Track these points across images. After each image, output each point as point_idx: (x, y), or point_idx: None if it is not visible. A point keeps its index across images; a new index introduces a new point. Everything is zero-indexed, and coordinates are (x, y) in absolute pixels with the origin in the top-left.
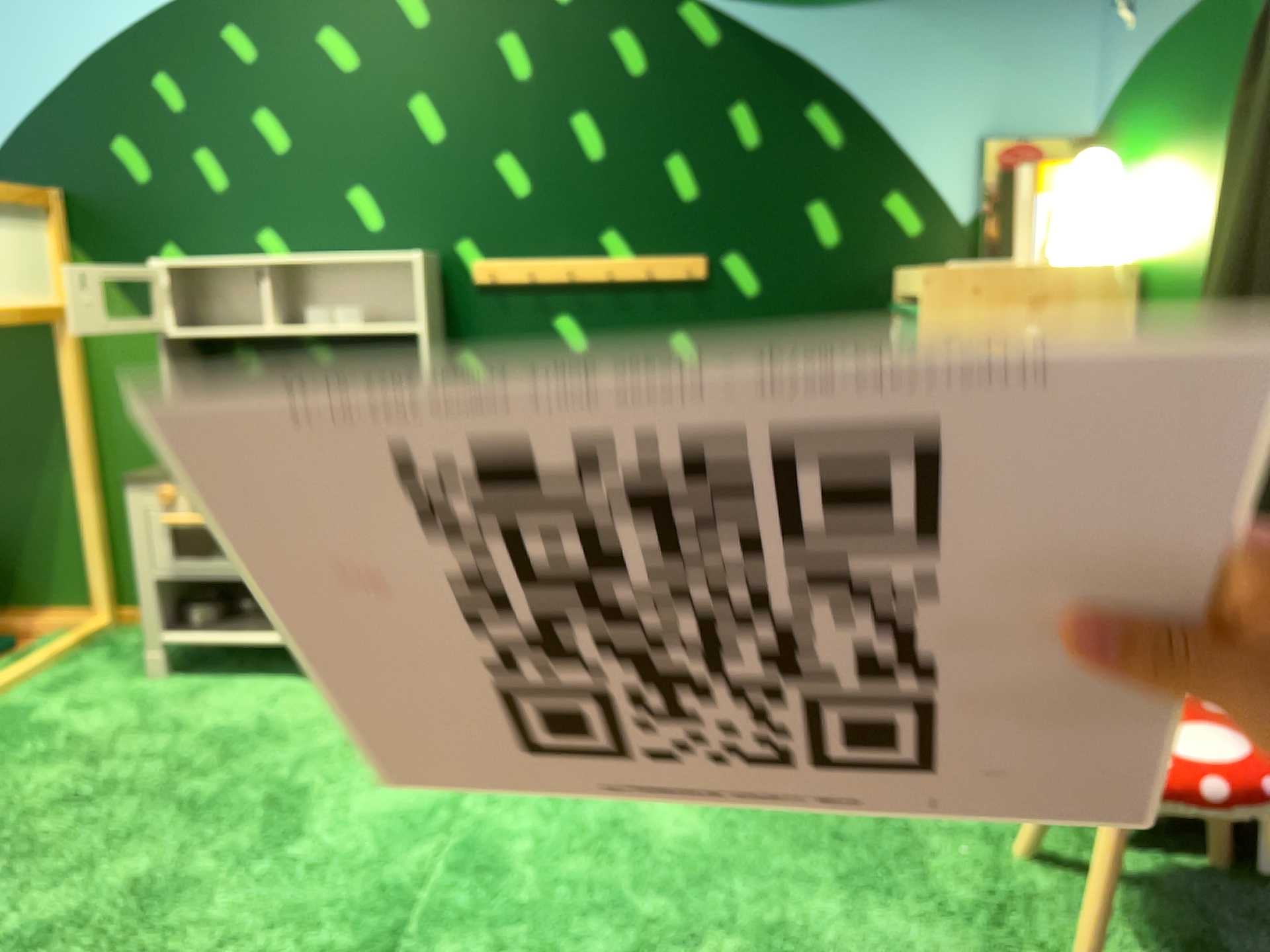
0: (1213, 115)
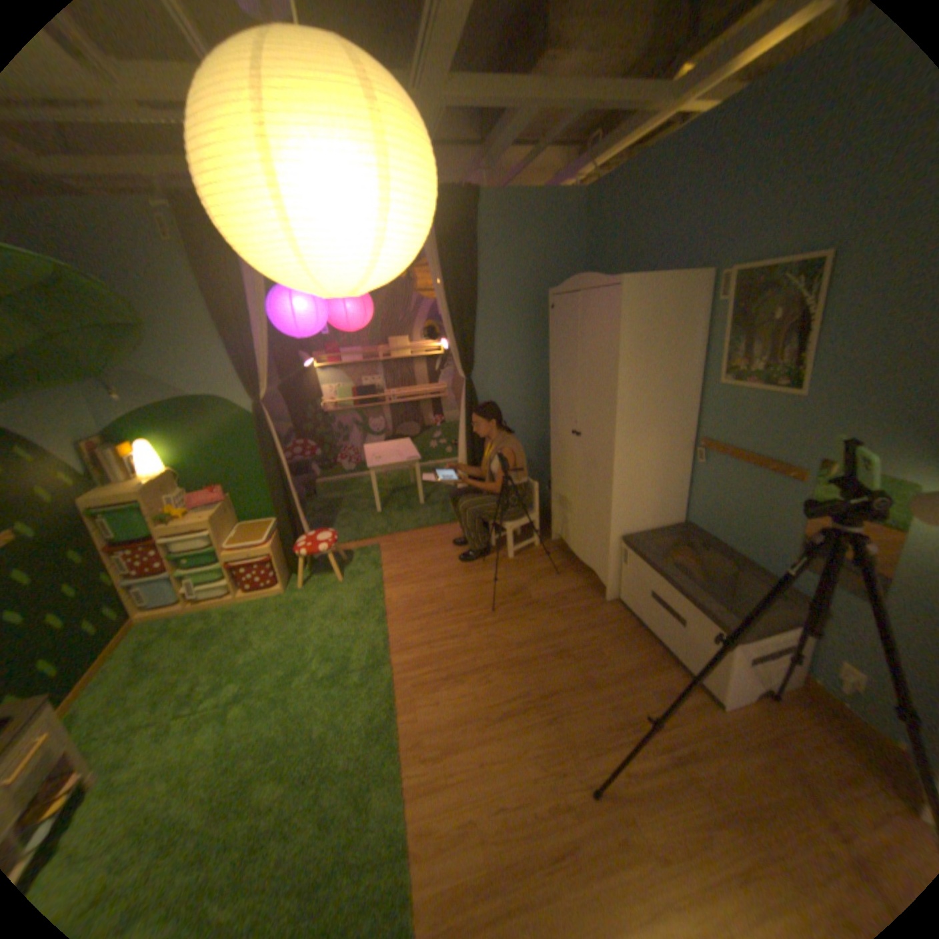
0: (192, 428)
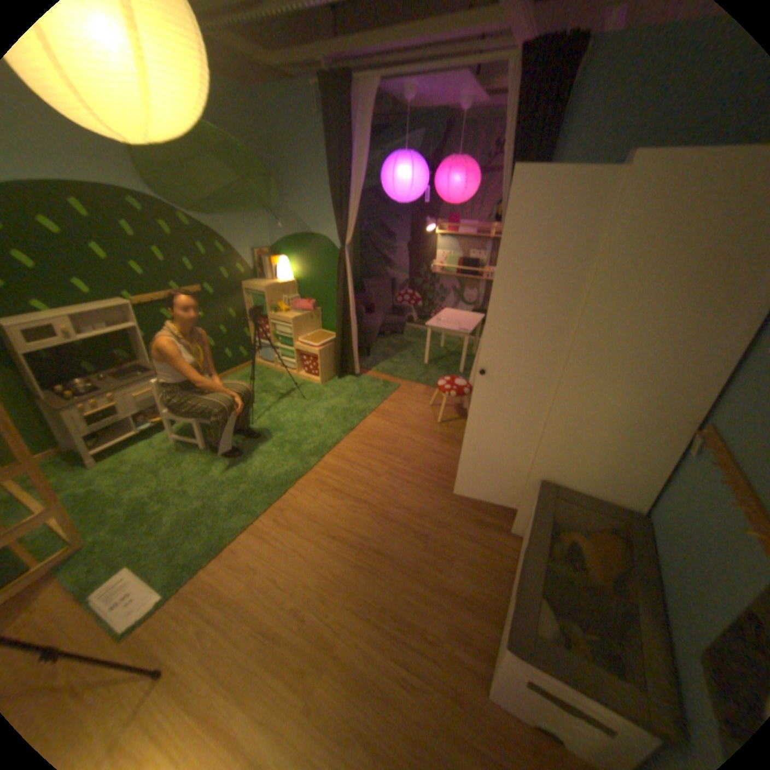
0: (311, 258)
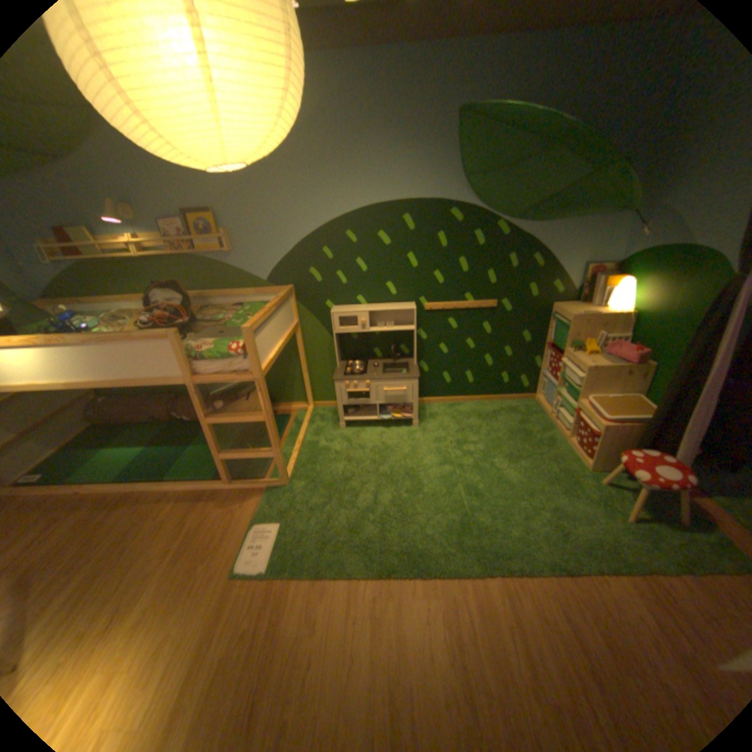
0: (676, 282)
